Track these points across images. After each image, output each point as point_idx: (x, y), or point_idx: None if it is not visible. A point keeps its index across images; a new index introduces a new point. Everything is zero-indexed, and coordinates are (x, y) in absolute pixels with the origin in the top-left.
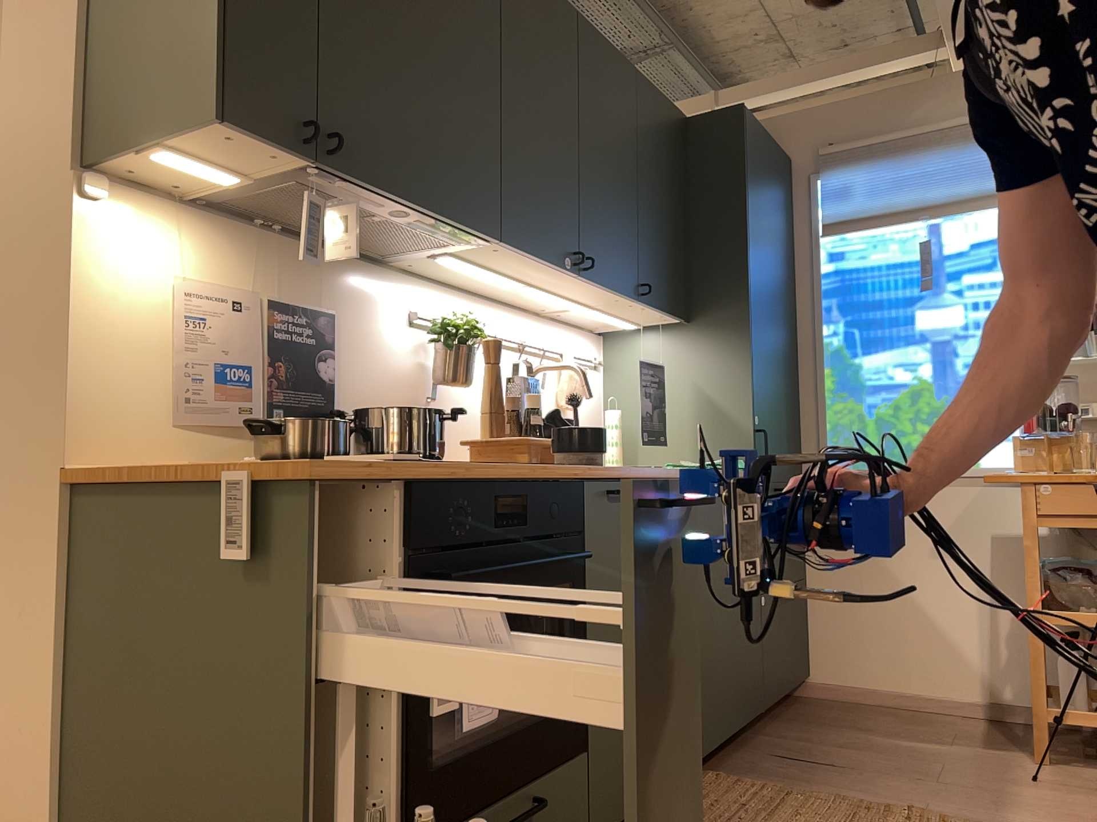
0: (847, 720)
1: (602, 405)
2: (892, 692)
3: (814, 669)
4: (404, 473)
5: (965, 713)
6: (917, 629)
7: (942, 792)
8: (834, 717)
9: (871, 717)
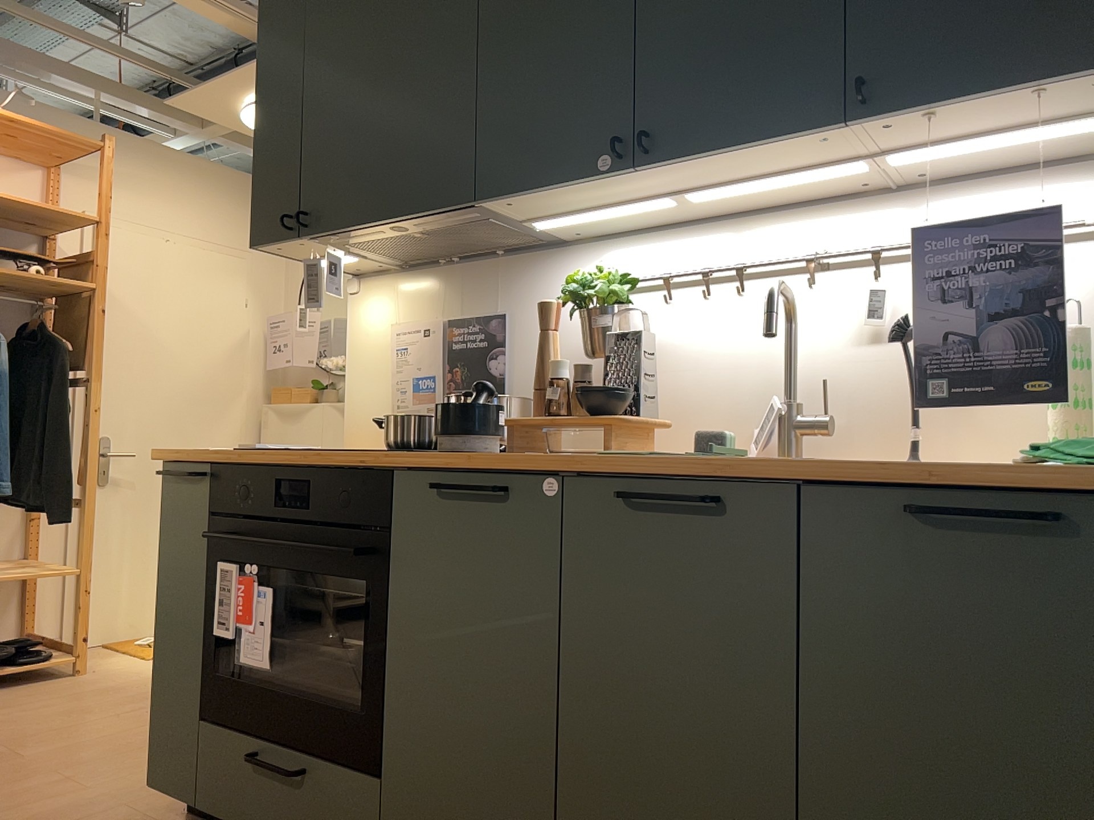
0: None
1: None
2: None
3: None
4: (214, 458)
5: None
6: None
7: None
8: None
9: None
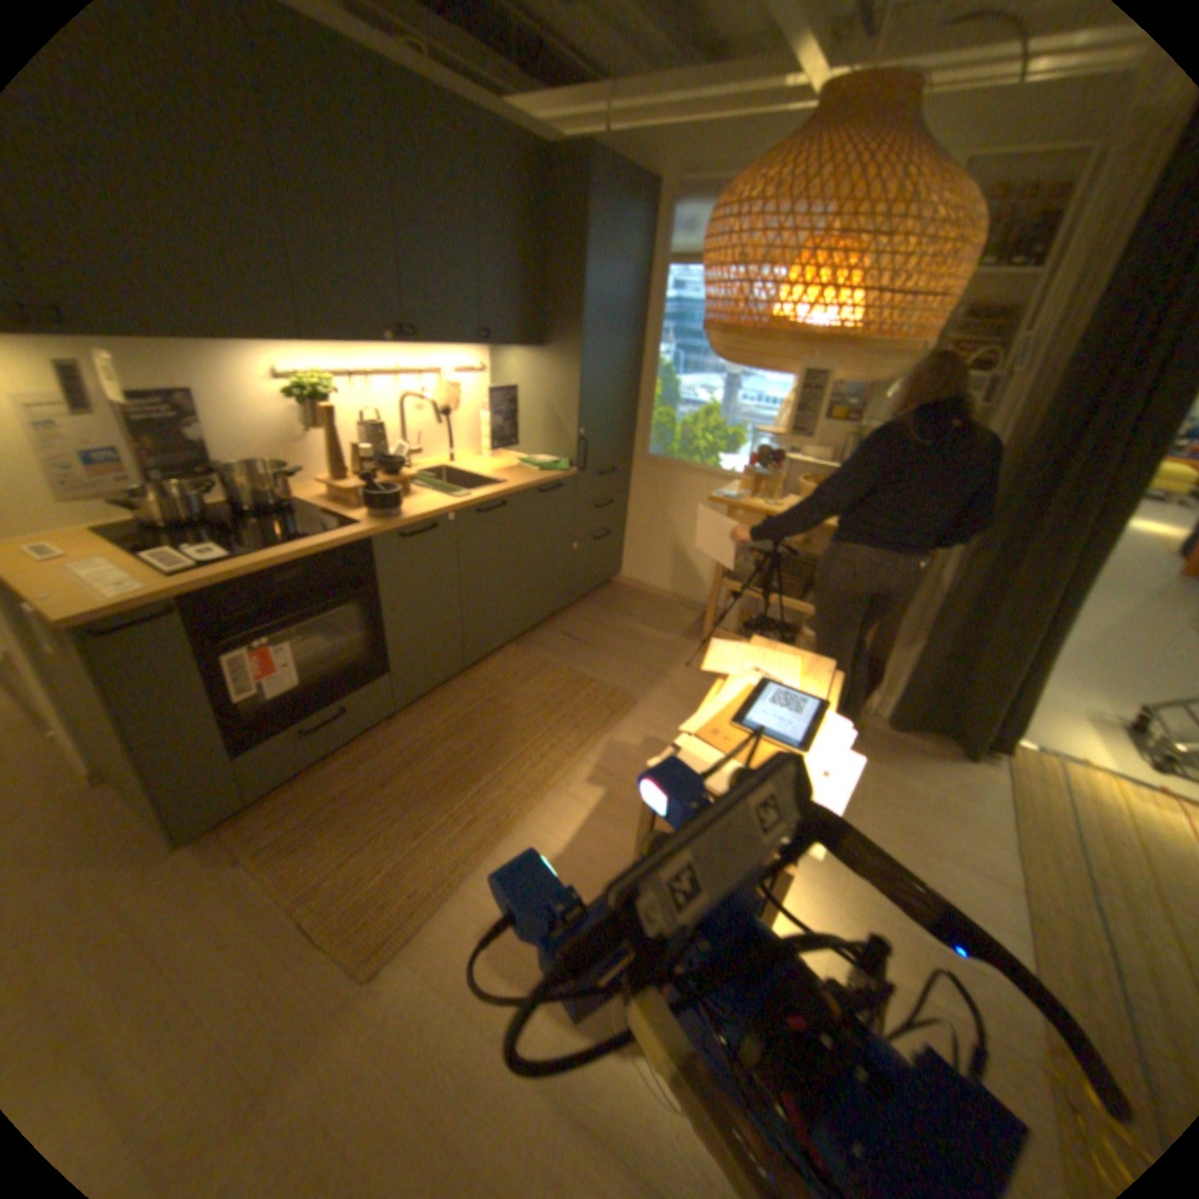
0: (623, 608)
1: (482, 405)
2: (659, 591)
3: (622, 571)
4: (171, 592)
5: (692, 609)
6: (679, 561)
7: (630, 672)
8: (618, 605)
9: (639, 607)
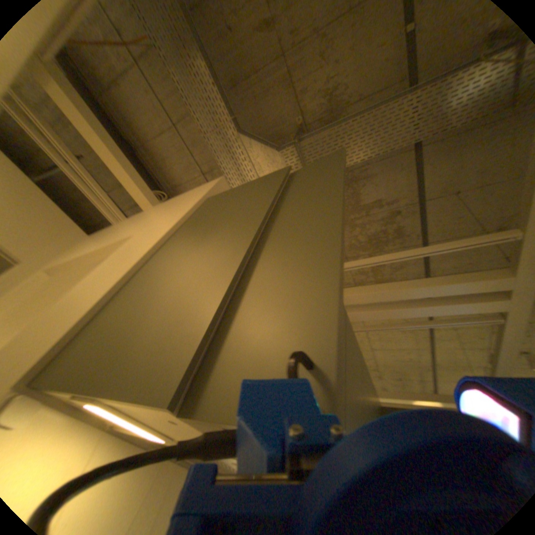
0: None
1: None
2: None
3: None
4: None
5: None
6: None
7: None
8: None
9: None
